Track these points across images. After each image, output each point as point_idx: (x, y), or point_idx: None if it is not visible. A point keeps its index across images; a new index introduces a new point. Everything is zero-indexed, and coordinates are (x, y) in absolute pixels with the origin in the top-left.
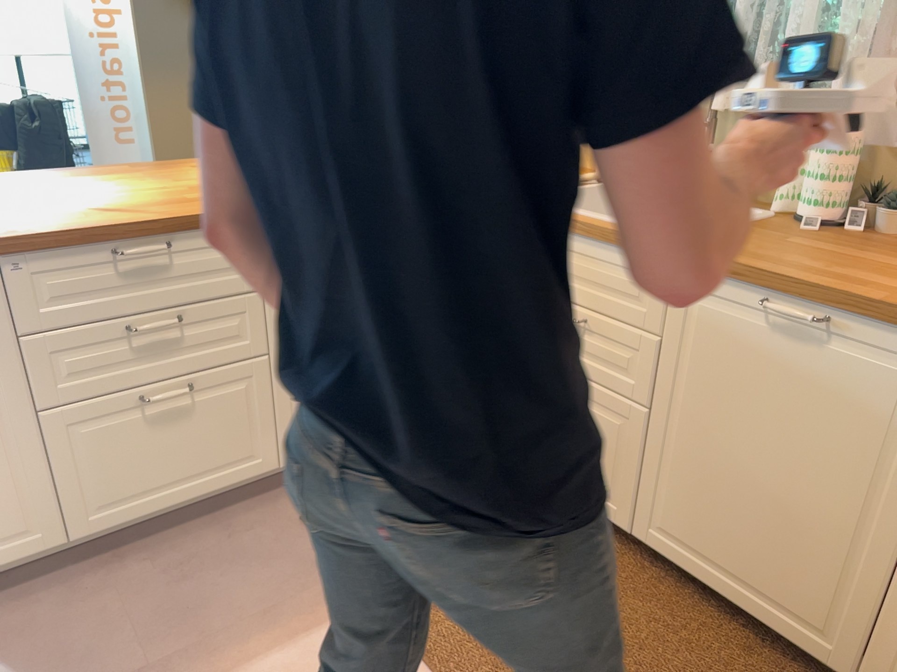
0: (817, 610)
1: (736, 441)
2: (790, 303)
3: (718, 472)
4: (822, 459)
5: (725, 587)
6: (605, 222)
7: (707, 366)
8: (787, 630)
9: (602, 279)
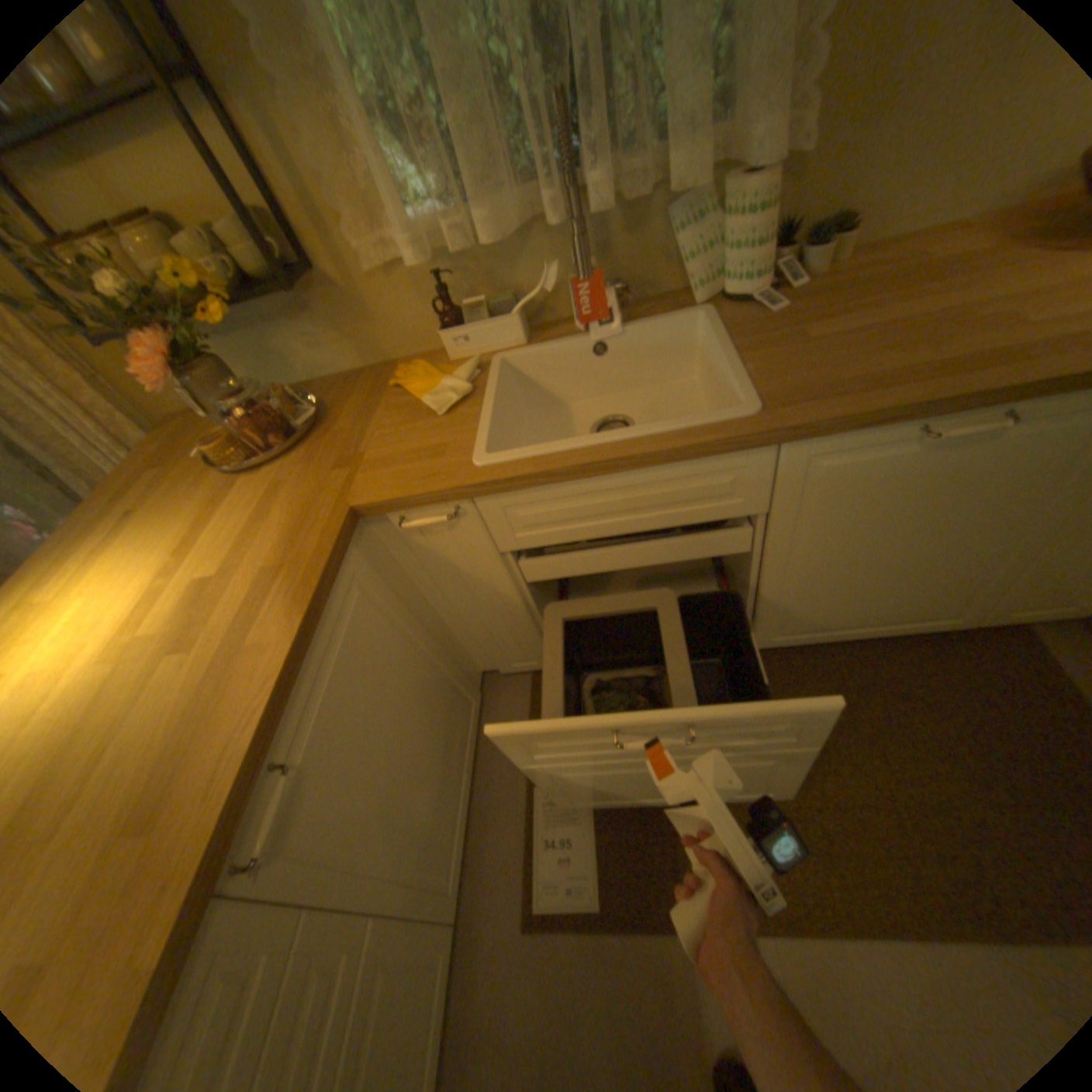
0: (951, 609)
1: (874, 550)
2: (962, 415)
3: (851, 577)
4: (976, 523)
5: (856, 635)
6: (646, 435)
7: (837, 511)
8: (919, 629)
9: (669, 496)
